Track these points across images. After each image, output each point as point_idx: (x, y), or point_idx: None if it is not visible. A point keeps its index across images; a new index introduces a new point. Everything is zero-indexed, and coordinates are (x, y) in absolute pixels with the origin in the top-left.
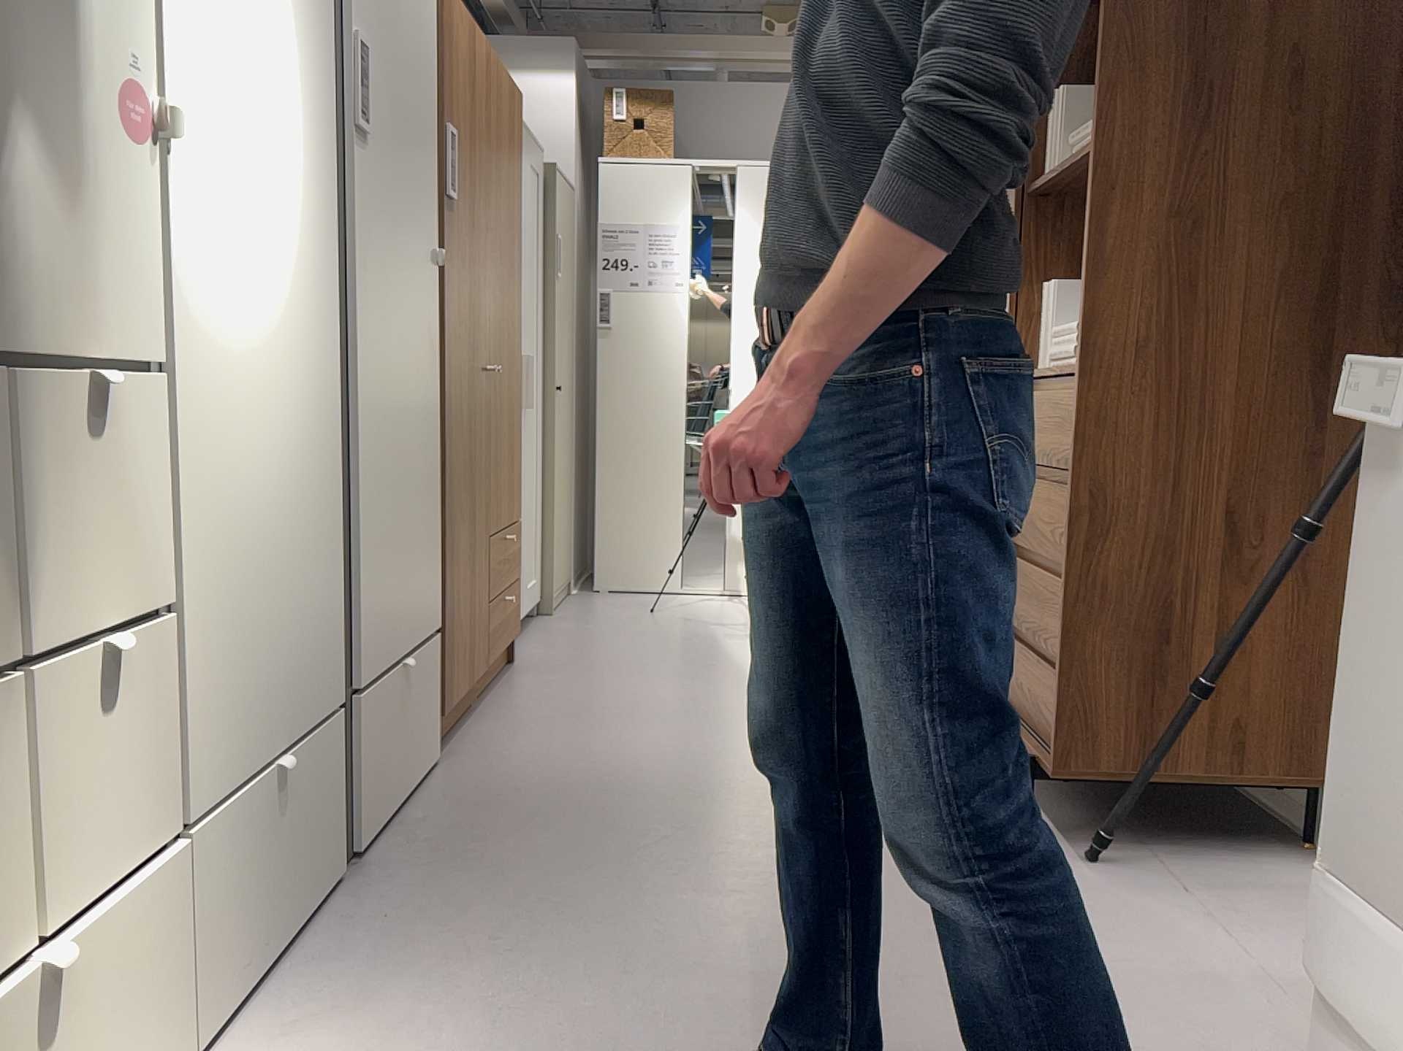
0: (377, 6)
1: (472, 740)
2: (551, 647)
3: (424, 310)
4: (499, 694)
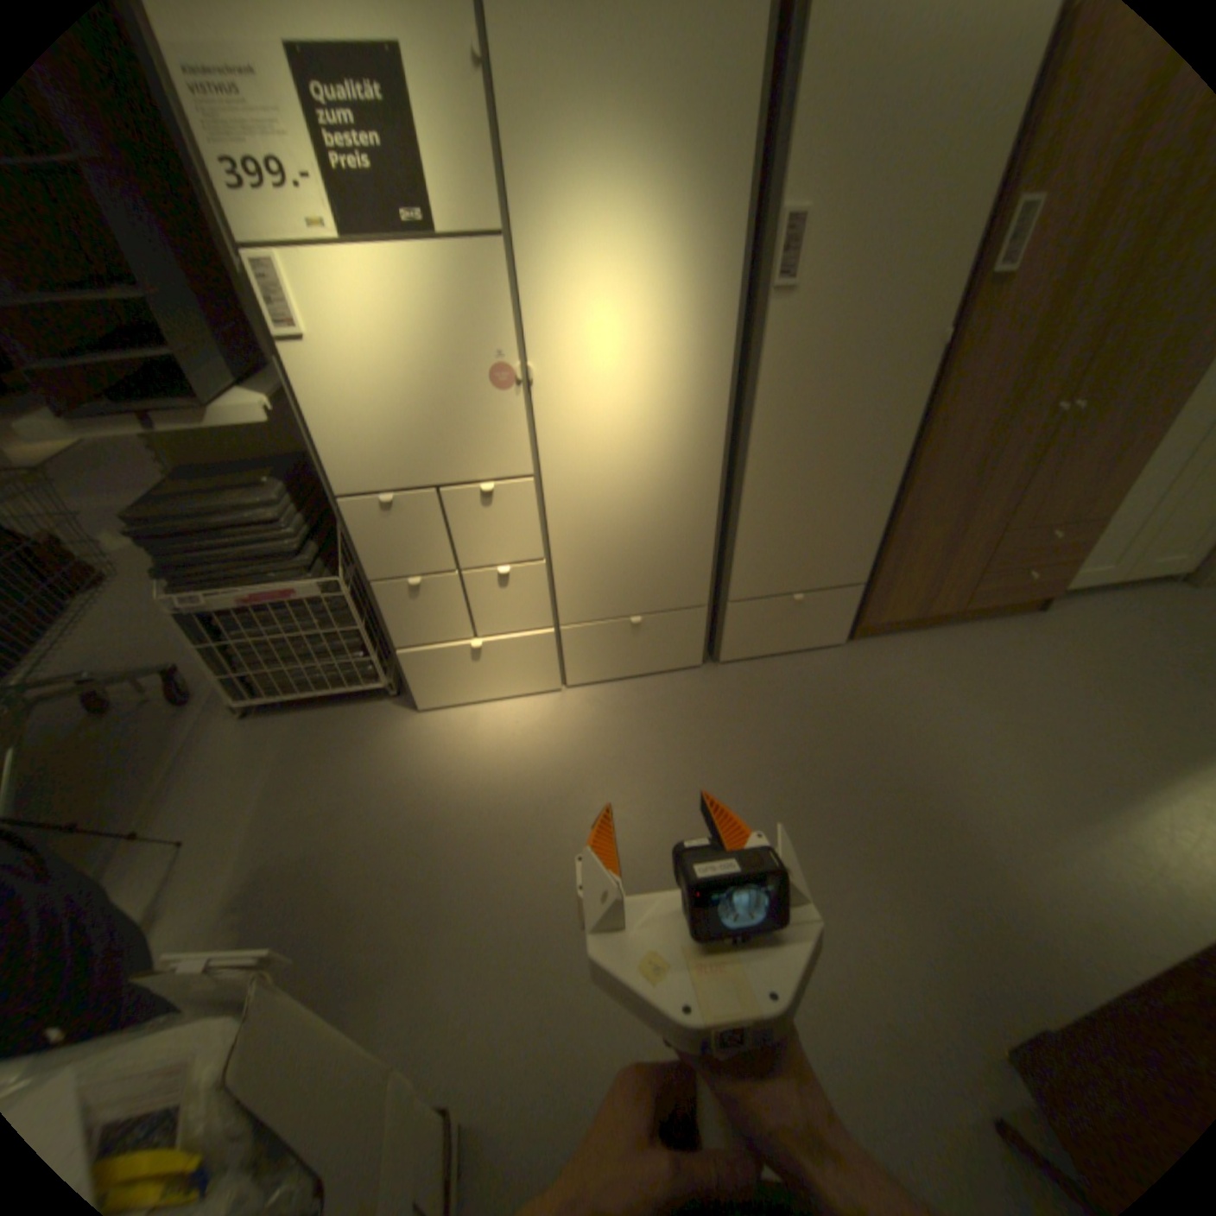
0: (853, 154)
1: (892, 645)
2: (1114, 617)
3: (901, 387)
4: (980, 628)
